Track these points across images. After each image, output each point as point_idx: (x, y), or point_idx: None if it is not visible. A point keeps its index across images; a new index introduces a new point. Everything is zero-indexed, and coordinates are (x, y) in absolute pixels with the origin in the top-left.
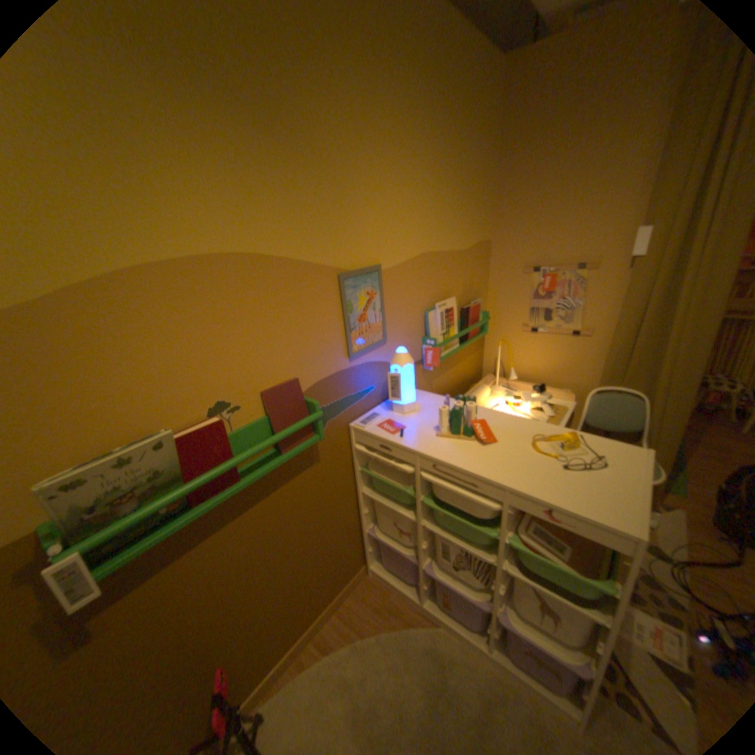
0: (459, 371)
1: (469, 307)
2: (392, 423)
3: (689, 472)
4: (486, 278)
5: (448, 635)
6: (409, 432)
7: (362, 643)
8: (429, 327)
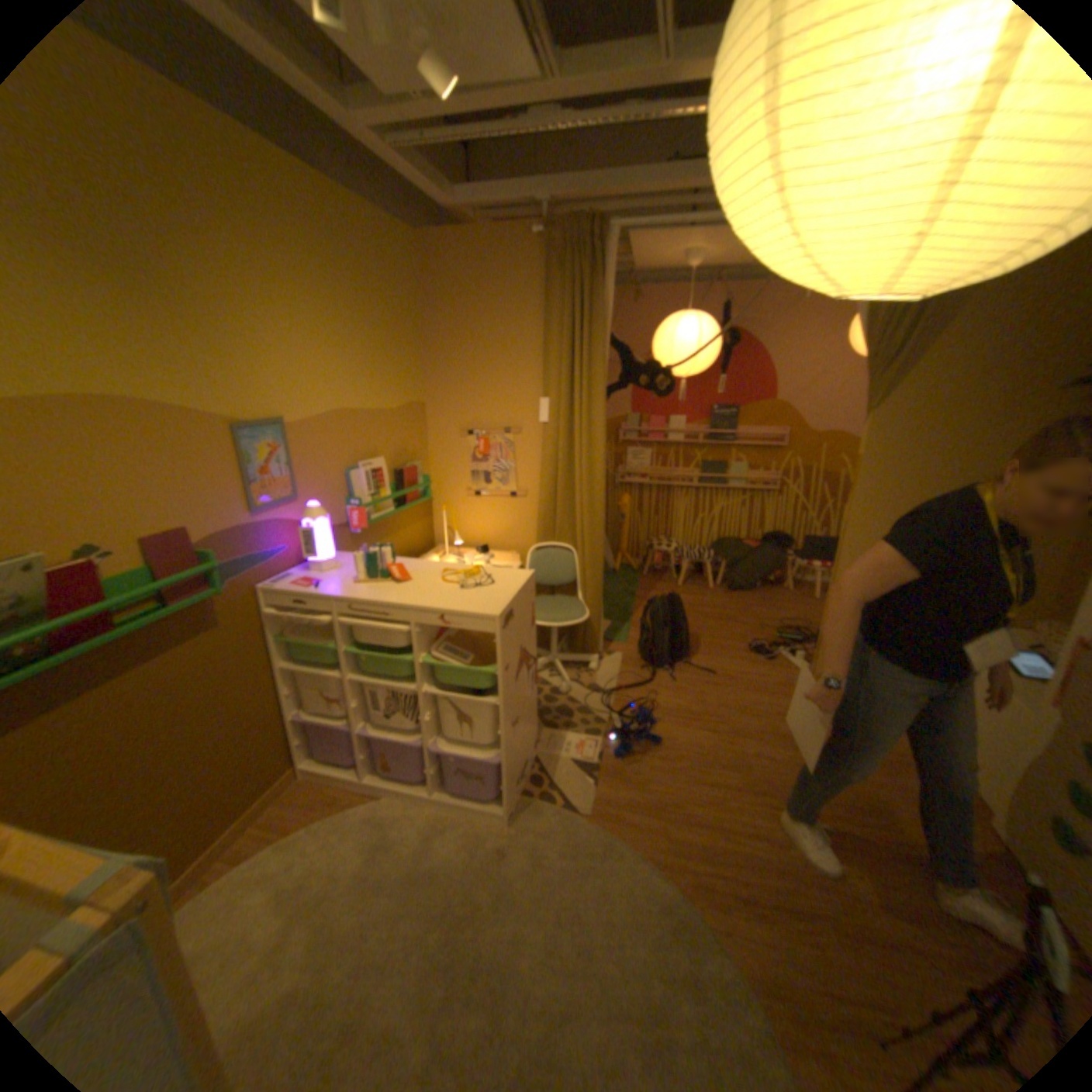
0: (402, 541)
1: (403, 470)
2: (308, 580)
3: (632, 622)
4: (424, 441)
5: (391, 802)
6: (327, 584)
7: (288, 839)
8: (354, 487)
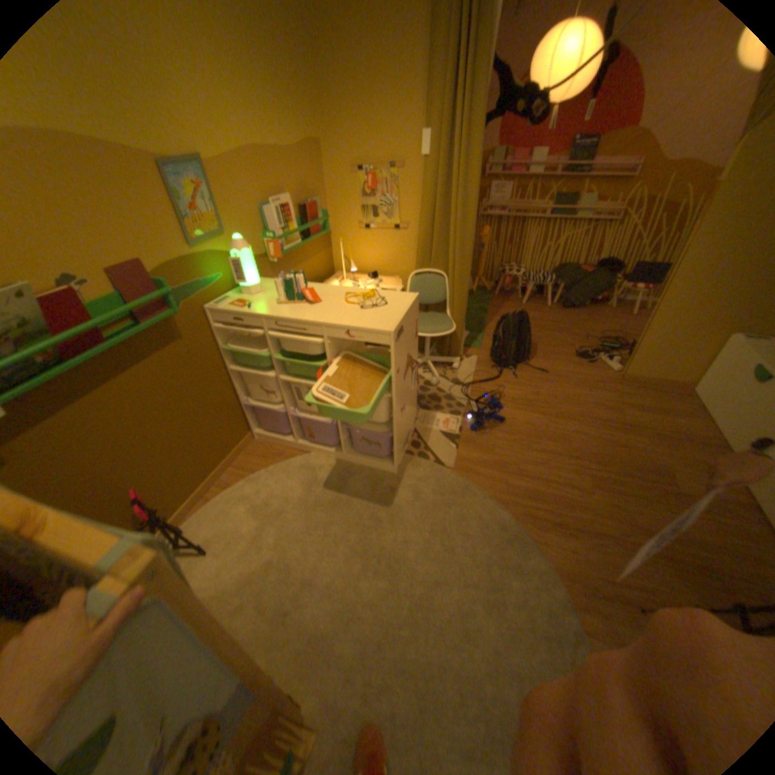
0: (308, 269)
1: (305, 205)
2: (241, 302)
3: (484, 333)
4: (320, 178)
5: (317, 455)
6: (255, 306)
7: (254, 476)
8: (267, 222)
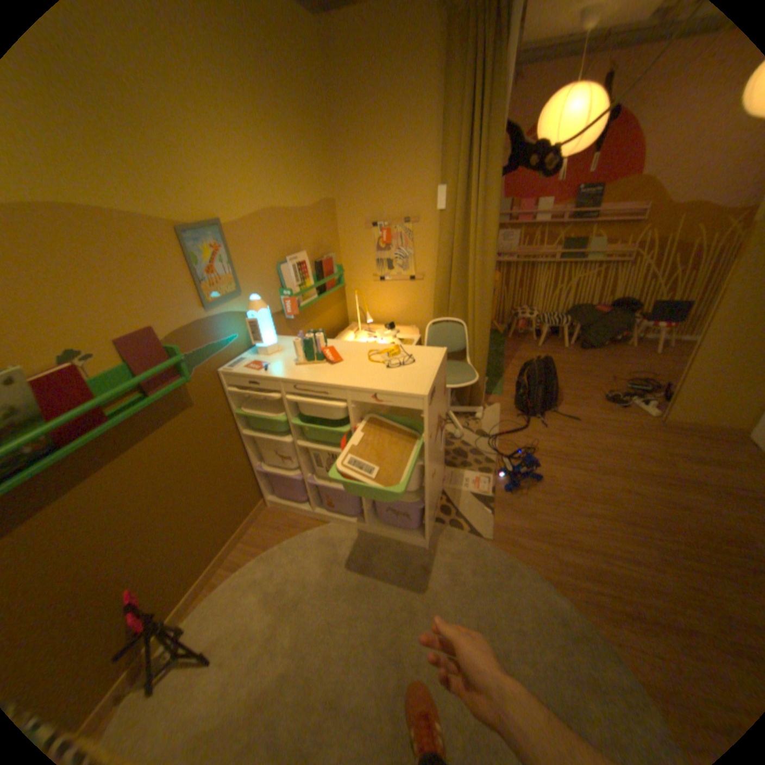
0: (324, 321)
1: (321, 261)
2: (258, 363)
3: (504, 378)
4: (335, 235)
5: (336, 525)
6: (273, 367)
7: (266, 553)
8: (284, 280)
